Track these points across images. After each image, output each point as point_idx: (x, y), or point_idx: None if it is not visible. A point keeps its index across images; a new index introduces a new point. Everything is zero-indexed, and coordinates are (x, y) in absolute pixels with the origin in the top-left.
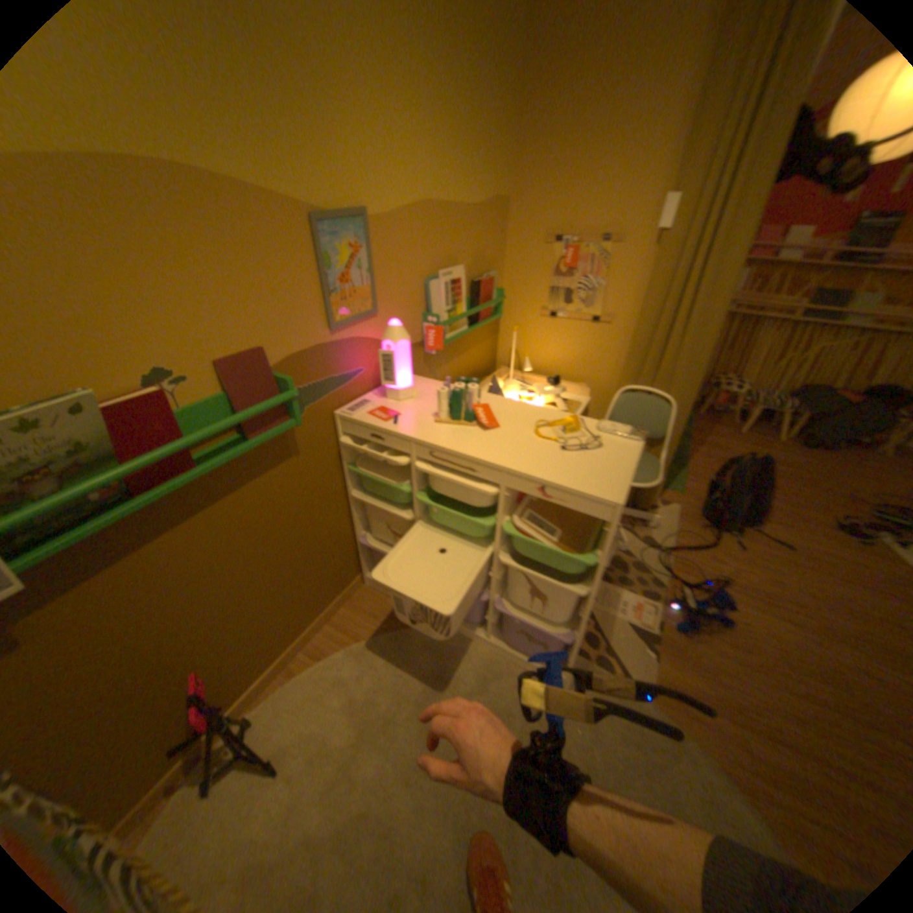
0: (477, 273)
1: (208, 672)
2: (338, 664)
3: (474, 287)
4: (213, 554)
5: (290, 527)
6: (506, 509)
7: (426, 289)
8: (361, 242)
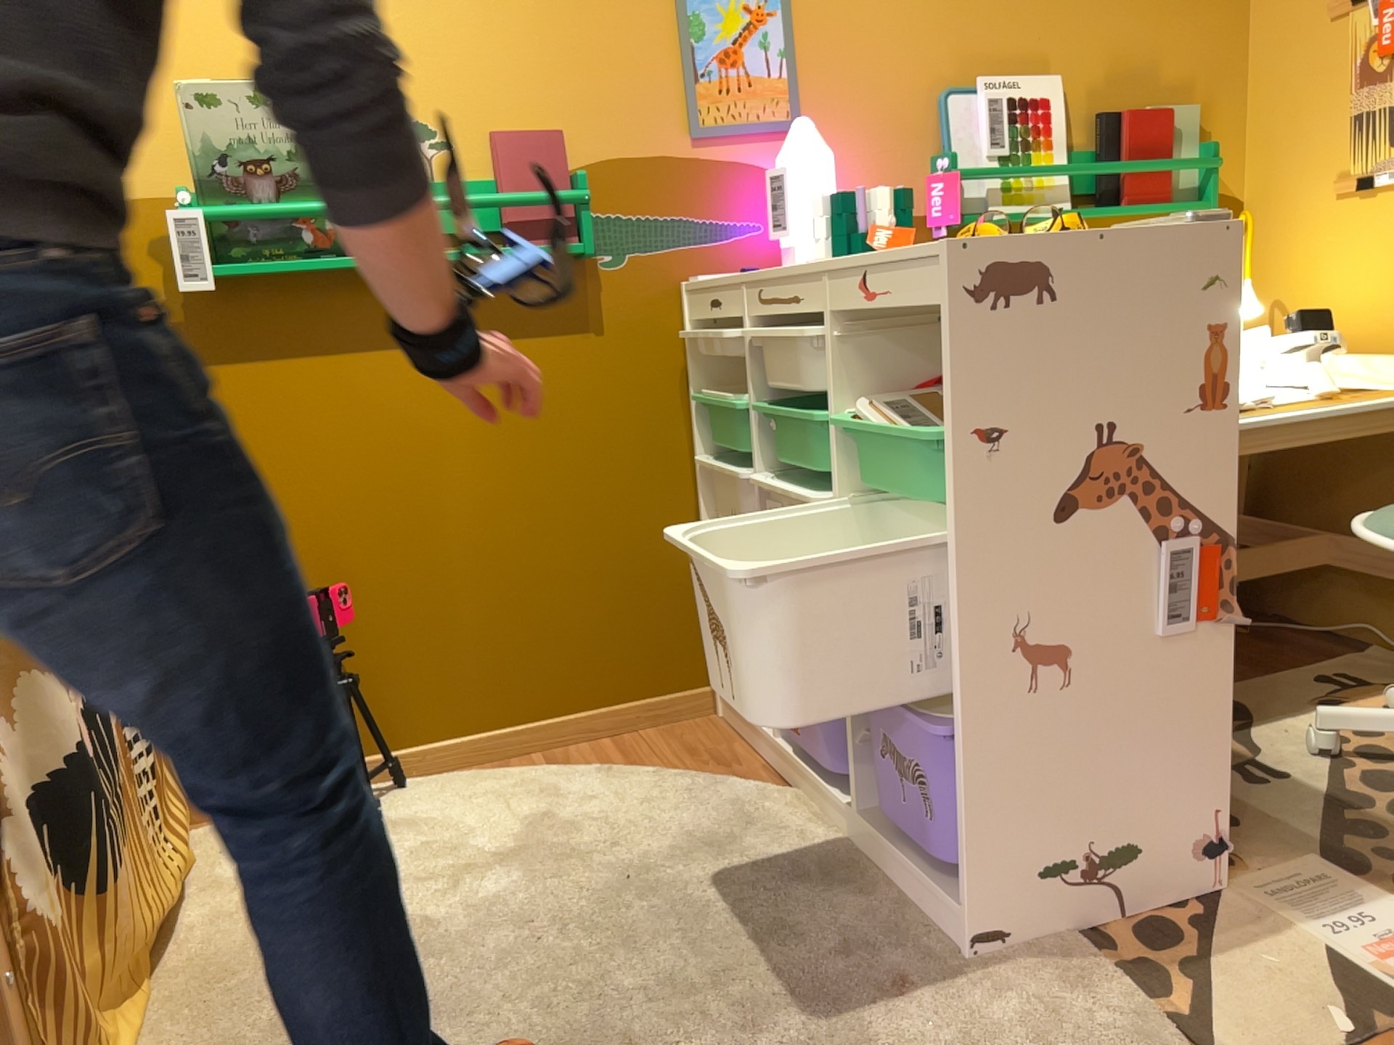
0: (1121, 104)
1: (377, 631)
2: (573, 773)
3: (1099, 127)
4: (429, 422)
5: (562, 457)
6: (849, 389)
7: (938, 110)
8: (768, 8)
